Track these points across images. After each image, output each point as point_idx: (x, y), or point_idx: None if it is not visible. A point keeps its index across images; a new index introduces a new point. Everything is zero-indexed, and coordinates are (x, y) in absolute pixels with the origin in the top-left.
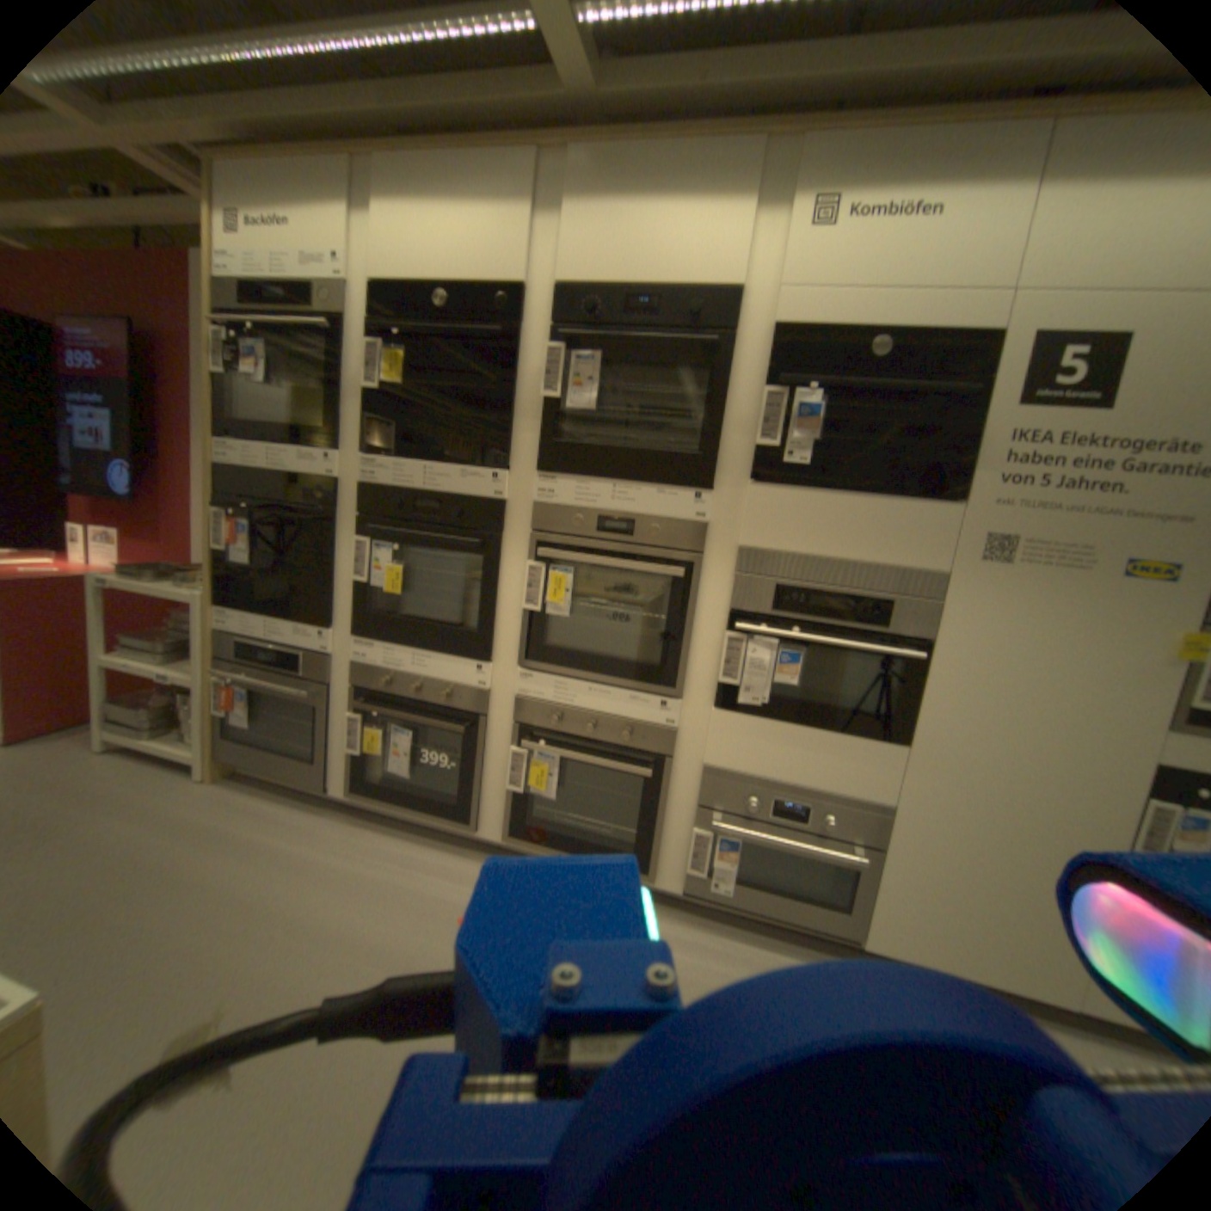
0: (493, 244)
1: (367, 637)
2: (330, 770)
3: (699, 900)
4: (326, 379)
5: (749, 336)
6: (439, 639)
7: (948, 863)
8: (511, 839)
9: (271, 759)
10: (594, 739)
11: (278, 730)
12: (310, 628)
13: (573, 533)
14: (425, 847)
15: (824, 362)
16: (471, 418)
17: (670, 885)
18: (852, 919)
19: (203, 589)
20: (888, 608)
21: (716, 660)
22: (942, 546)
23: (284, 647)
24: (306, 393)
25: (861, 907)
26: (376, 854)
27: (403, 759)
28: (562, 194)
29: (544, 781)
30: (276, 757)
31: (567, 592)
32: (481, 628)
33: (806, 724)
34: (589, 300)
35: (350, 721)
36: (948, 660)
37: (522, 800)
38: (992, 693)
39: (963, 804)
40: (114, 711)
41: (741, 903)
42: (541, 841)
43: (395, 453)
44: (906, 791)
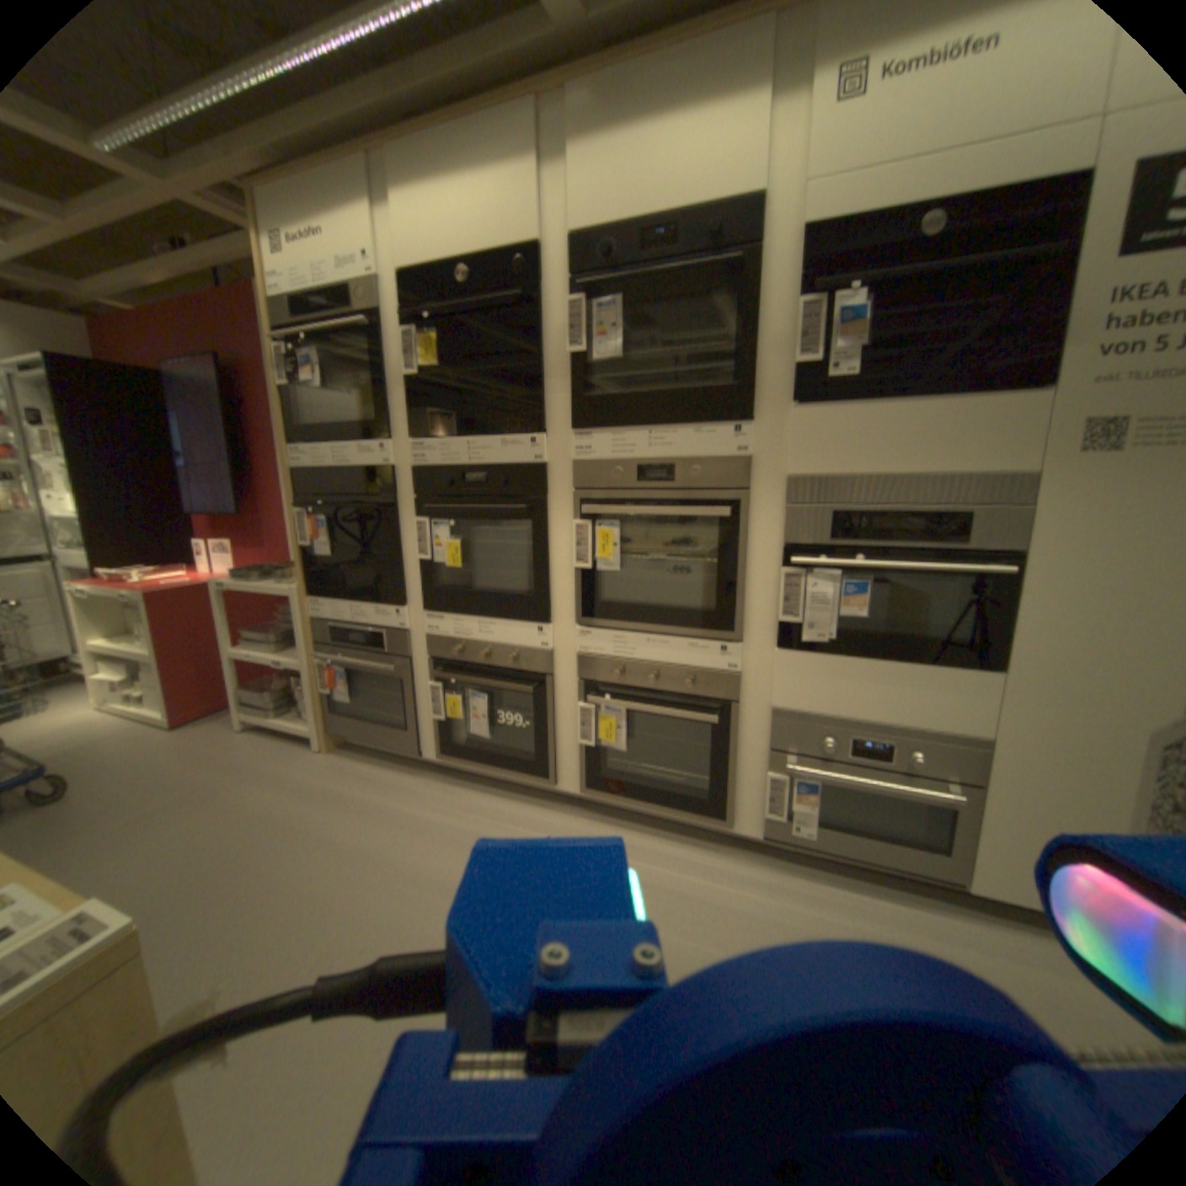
0: (503, 207)
1: (437, 610)
2: (421, 734)
3: (781, 843)
4: (371, 373)
5: (776, 245)
6: (501, 605)
7: (1063, 798)
8: (589, 790)
9: (372, 728)
10: (658, 689)
11: (374, 702)
12: (388, 607)
13: (614, 485)
14: (511, 801)
15: (866, 256)
16: (504, 387)
17: (749, 830)
18: (953, 860)
19: (298, 582)
20: (966, 521)
21: (775, 598)
22: (1028, 441)
23: (369, 626)
24: (358, 390)
25: (962, 848)
26: (468, 808)
27: (482, 720)
28: (565, 137)
29: (613, 733)
30: (375, 725)
31: (615, 546)
32: (538, 591)
33: (881, 657)
34: (604, 242)
35: (432, 688)
36: (1046, 571)
37: (595, 752)
38: (1105, 603)
39: (1078, 731)
40: (247, 696)
41: (826, 846)
42: (617, 791)
43: (440, 433)
44: (1005, 721)
